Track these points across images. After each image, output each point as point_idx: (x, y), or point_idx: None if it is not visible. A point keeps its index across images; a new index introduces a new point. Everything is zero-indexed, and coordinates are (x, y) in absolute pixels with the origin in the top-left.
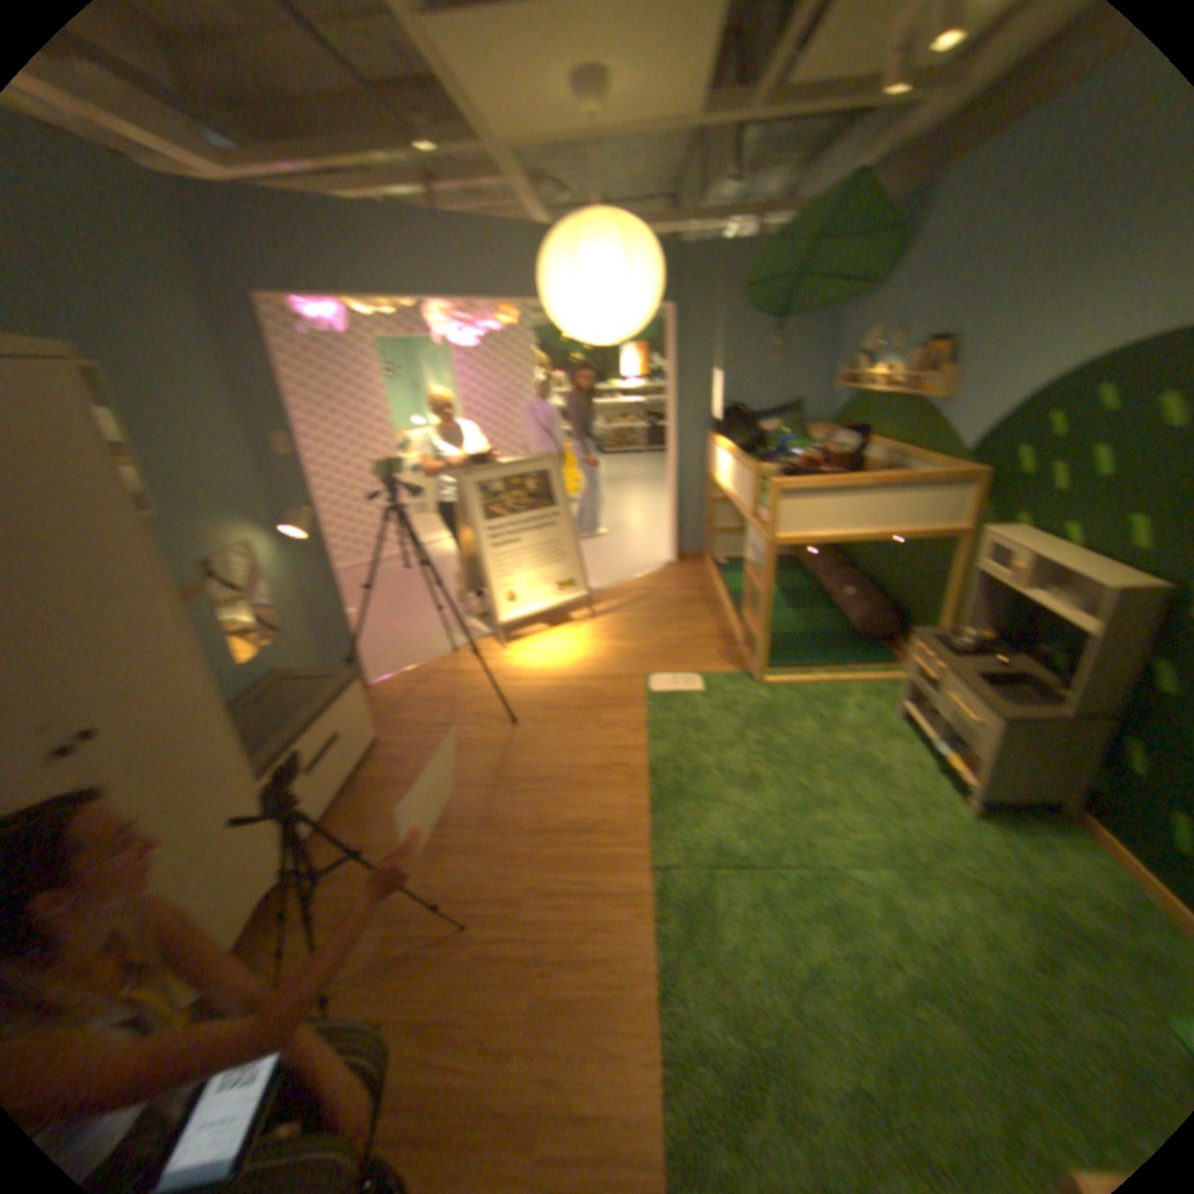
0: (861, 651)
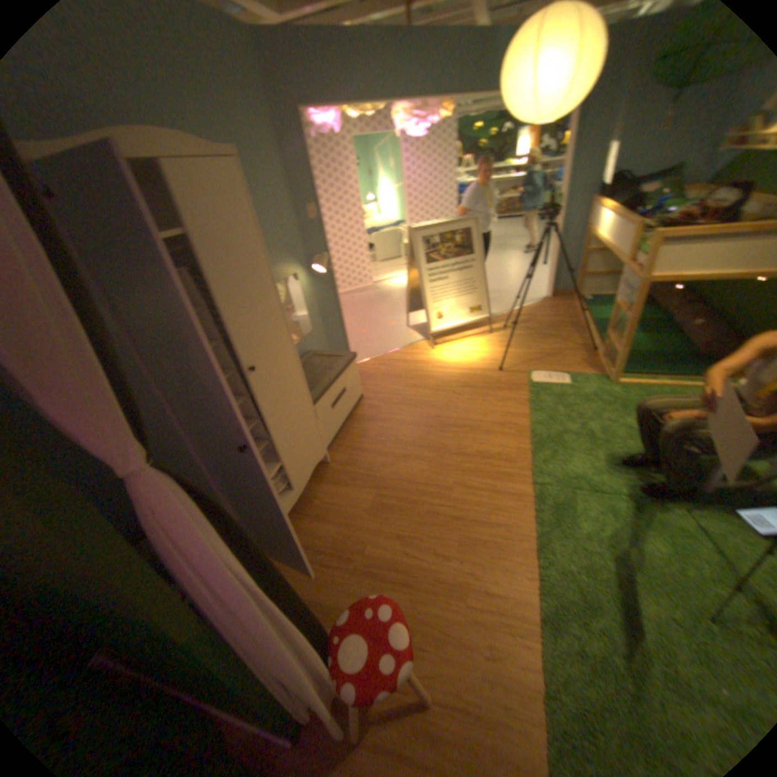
0: (702, 367)
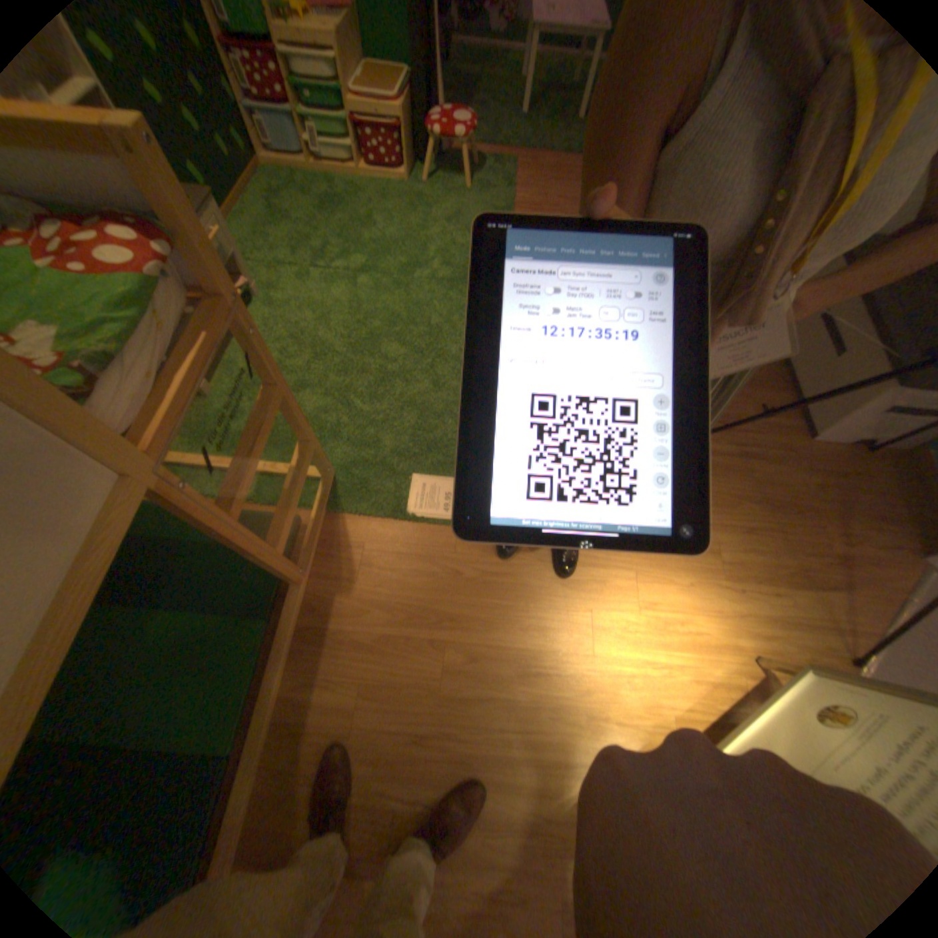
0: None
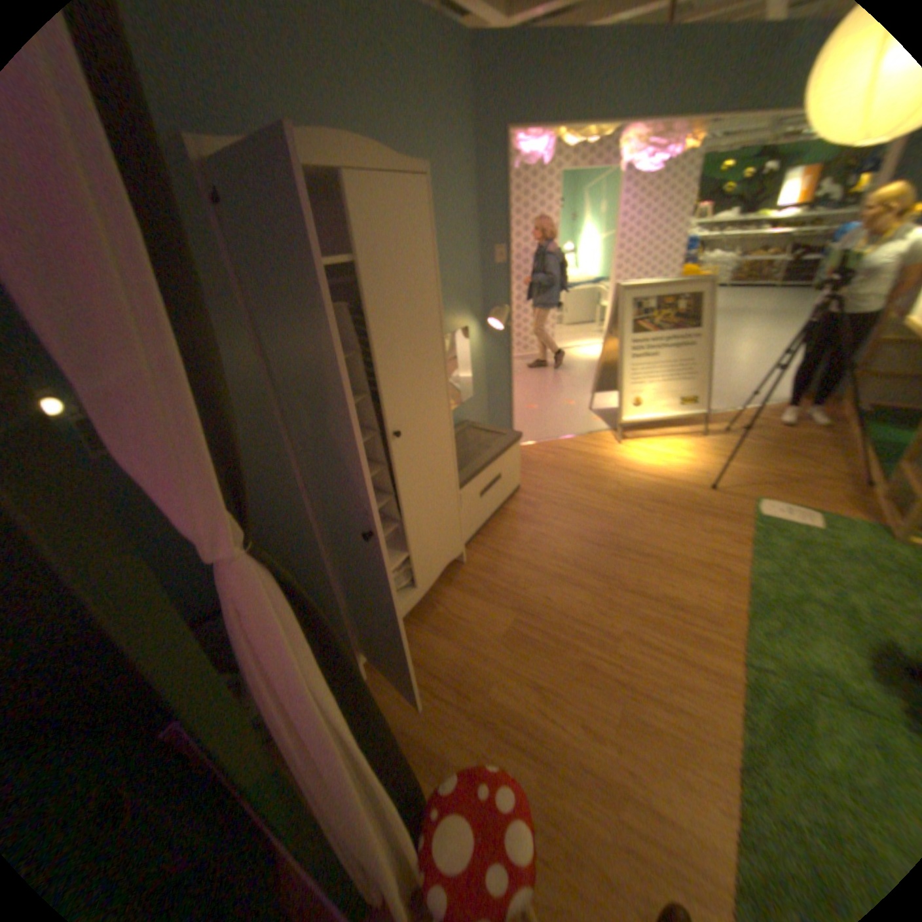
0: None
